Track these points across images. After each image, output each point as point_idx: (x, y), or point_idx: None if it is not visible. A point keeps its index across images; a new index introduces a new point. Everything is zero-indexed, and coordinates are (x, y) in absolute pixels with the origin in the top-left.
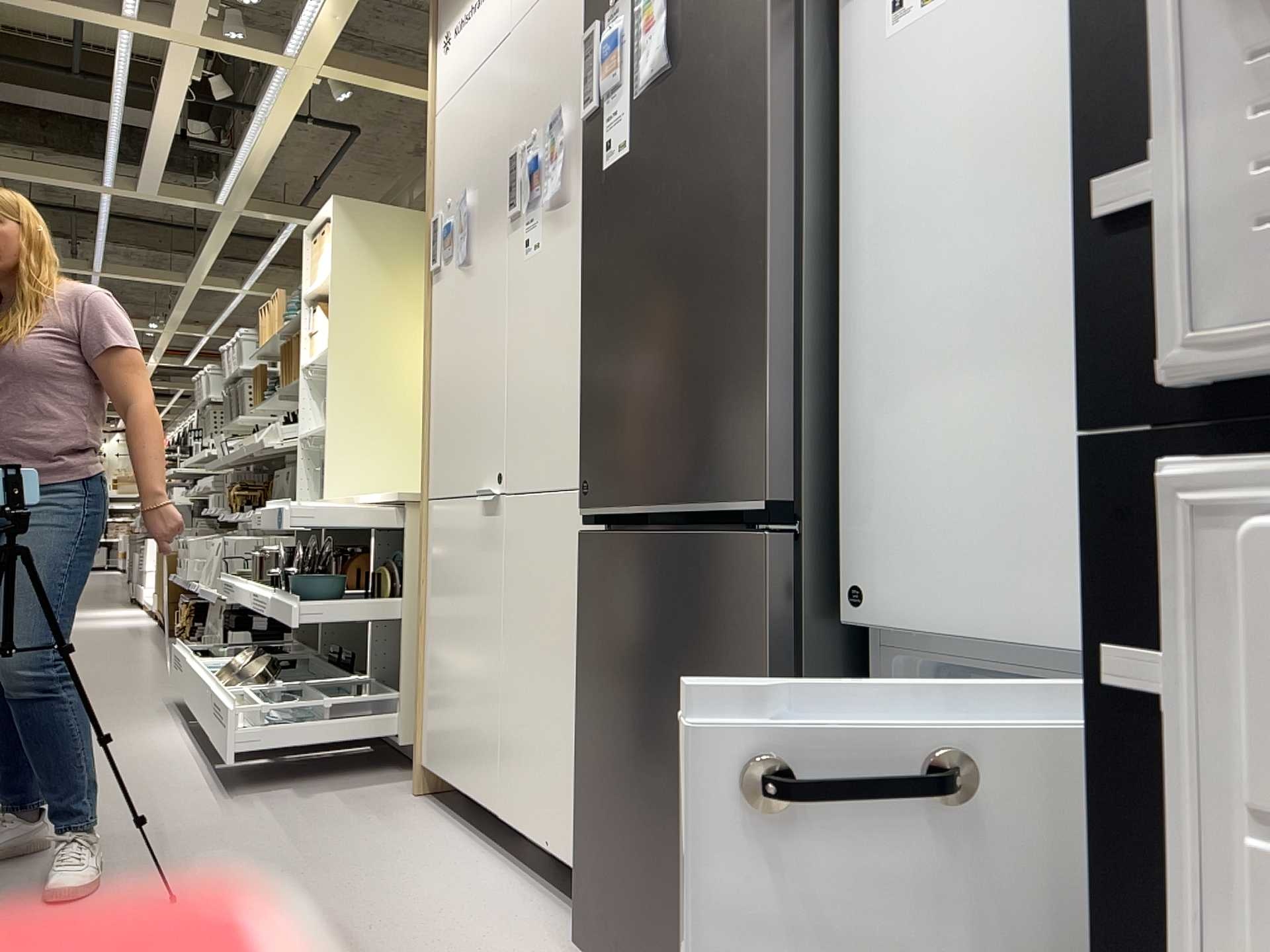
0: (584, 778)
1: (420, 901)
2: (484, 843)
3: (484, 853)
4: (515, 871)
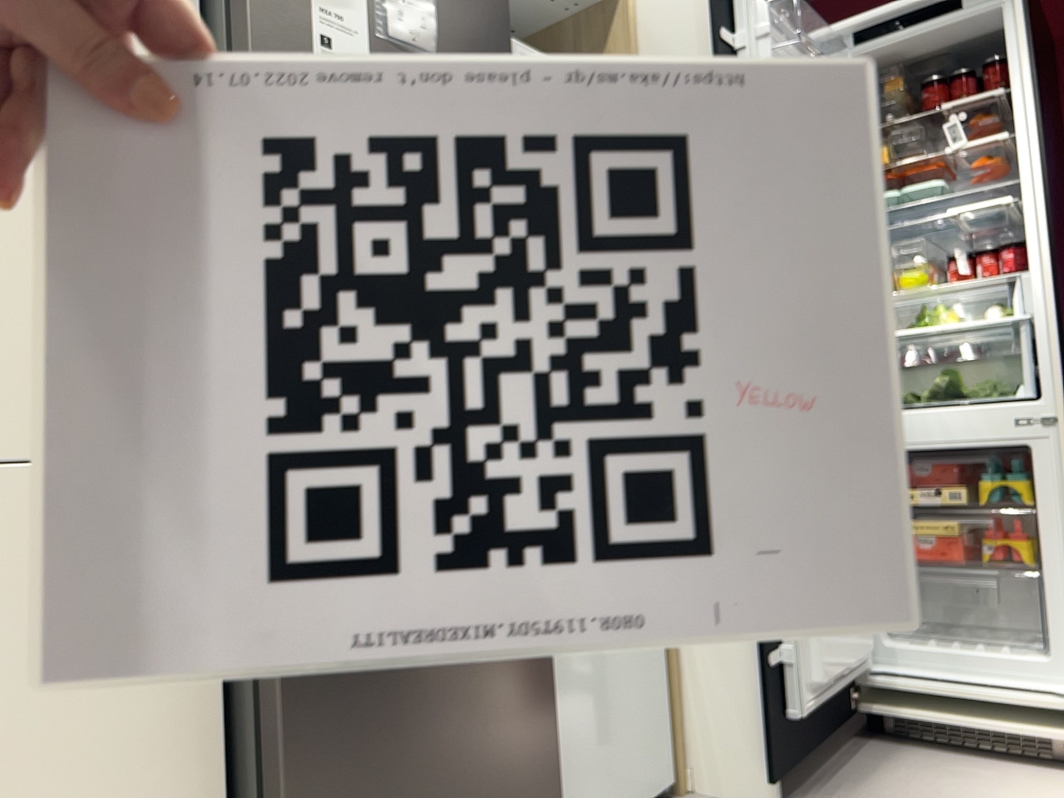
0: None
1: None
2: None
3: None
4: None
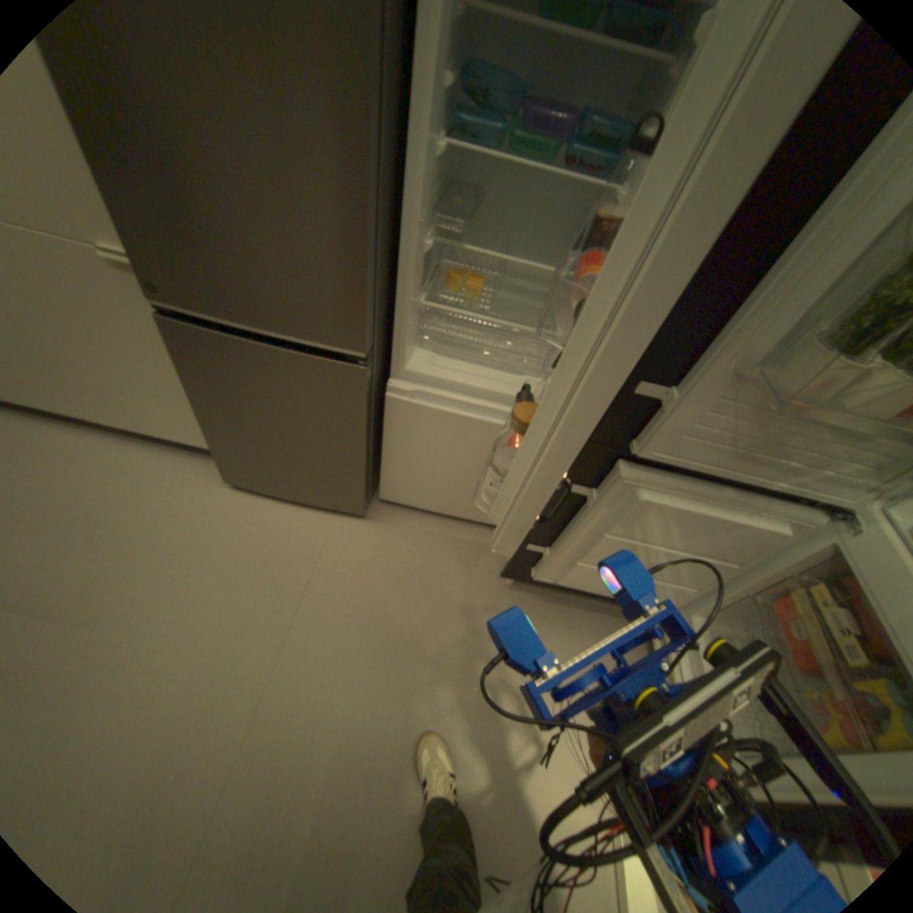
0: (208, 431)
1: (89, 491)
2: (68, 428)
3: (79, 436)
4: (120, 442)
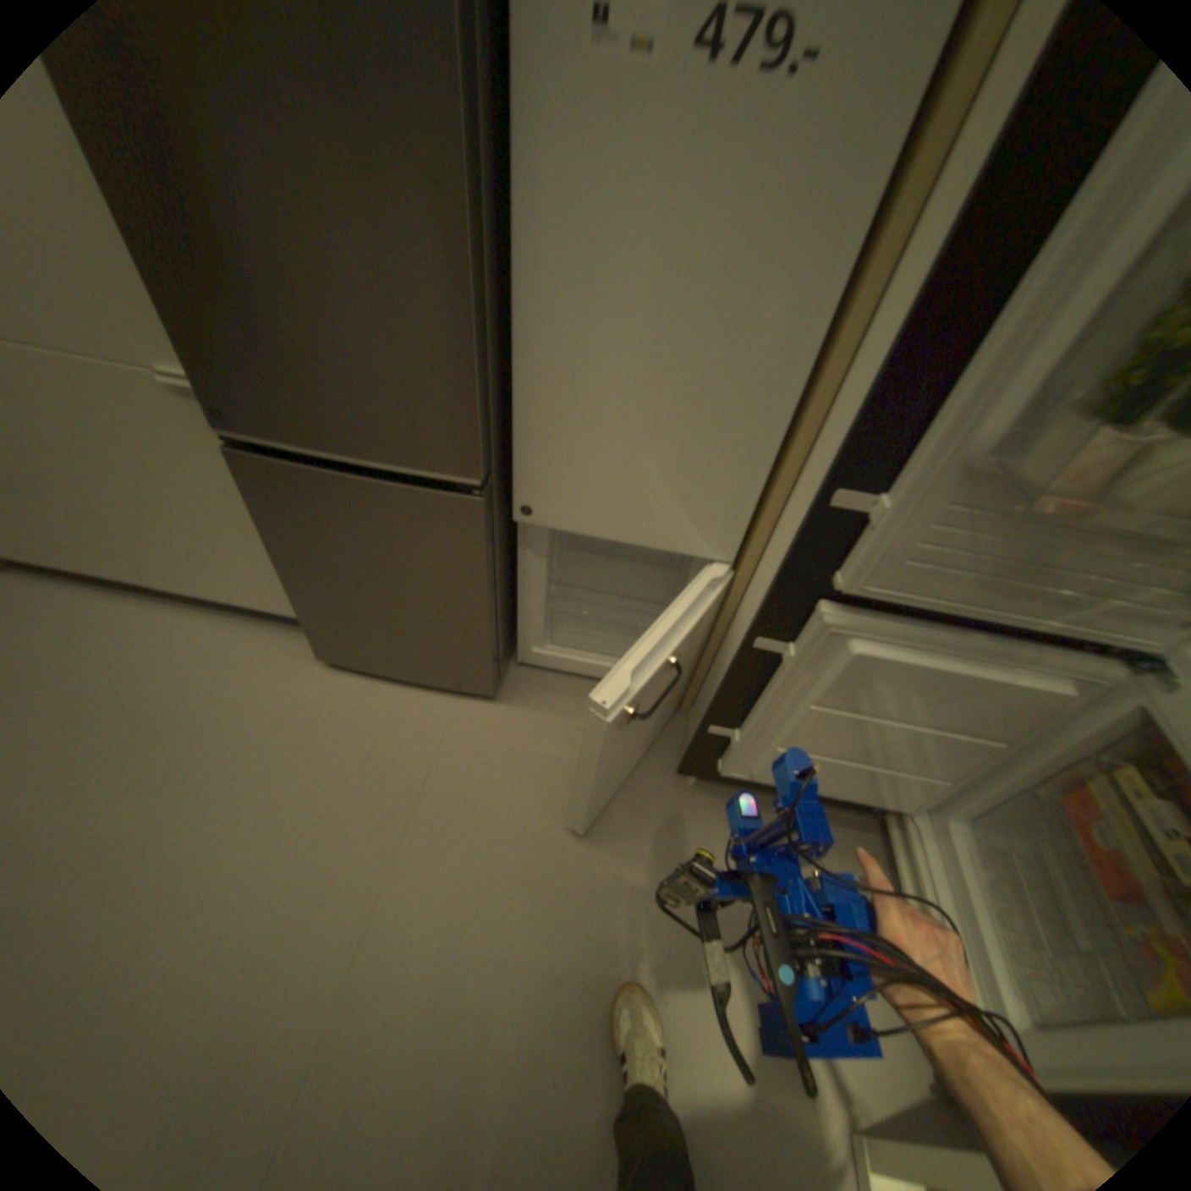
0: (295, 594)
1: (153, 677)
2: (132, 600)
3: (144, 609)
4: (192, 615)
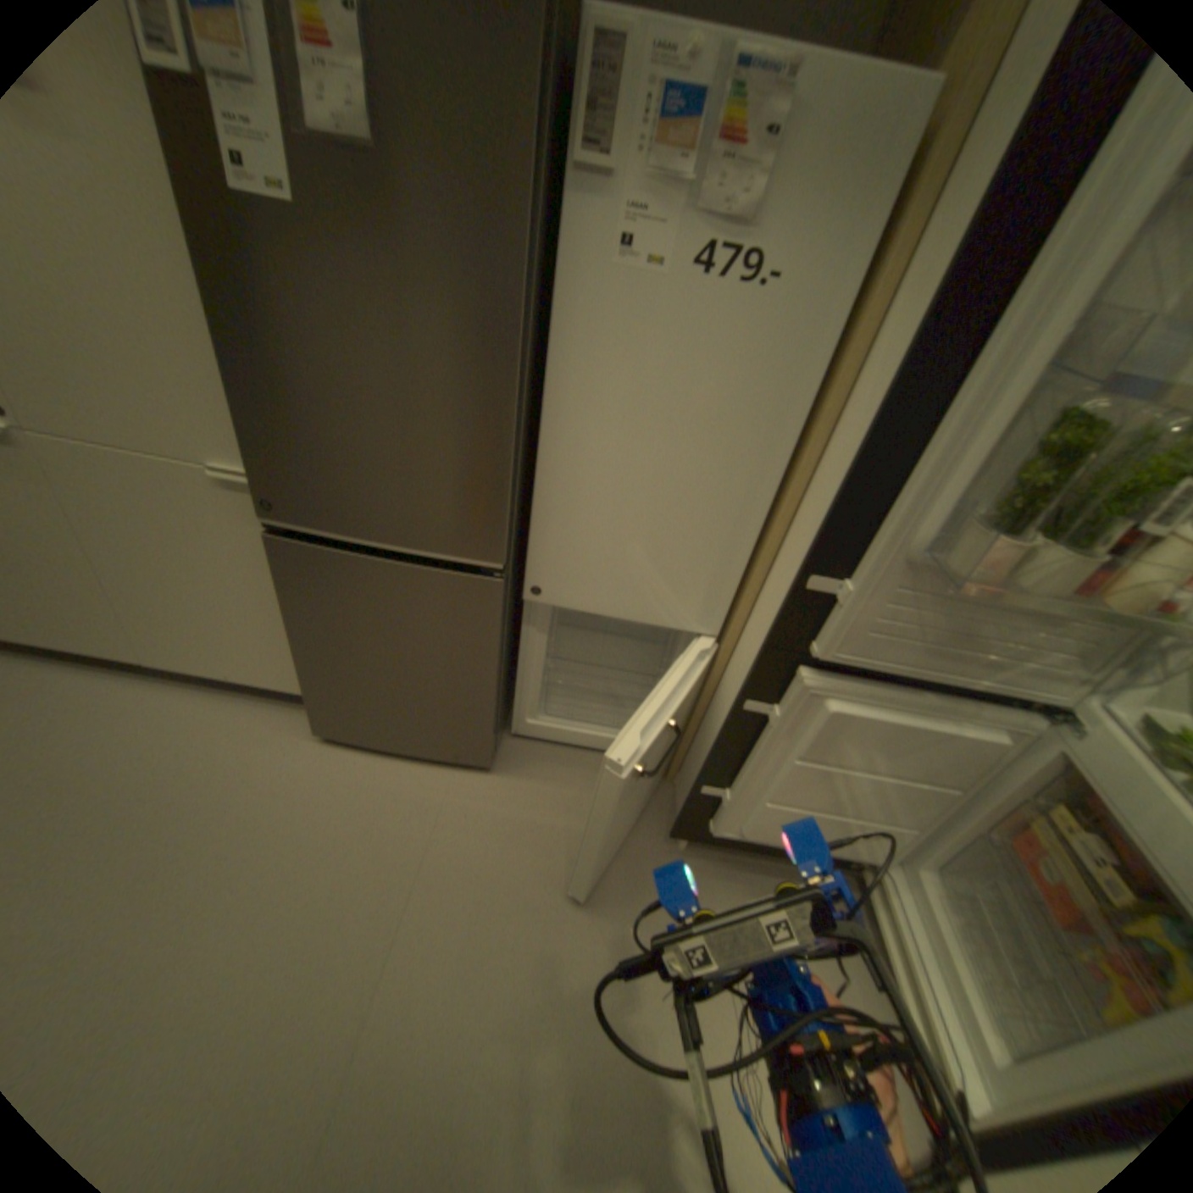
0: (305, 668)
1: (141, 754)
2: (119, 677)
3: (132, 685)
4: (182, 691)
